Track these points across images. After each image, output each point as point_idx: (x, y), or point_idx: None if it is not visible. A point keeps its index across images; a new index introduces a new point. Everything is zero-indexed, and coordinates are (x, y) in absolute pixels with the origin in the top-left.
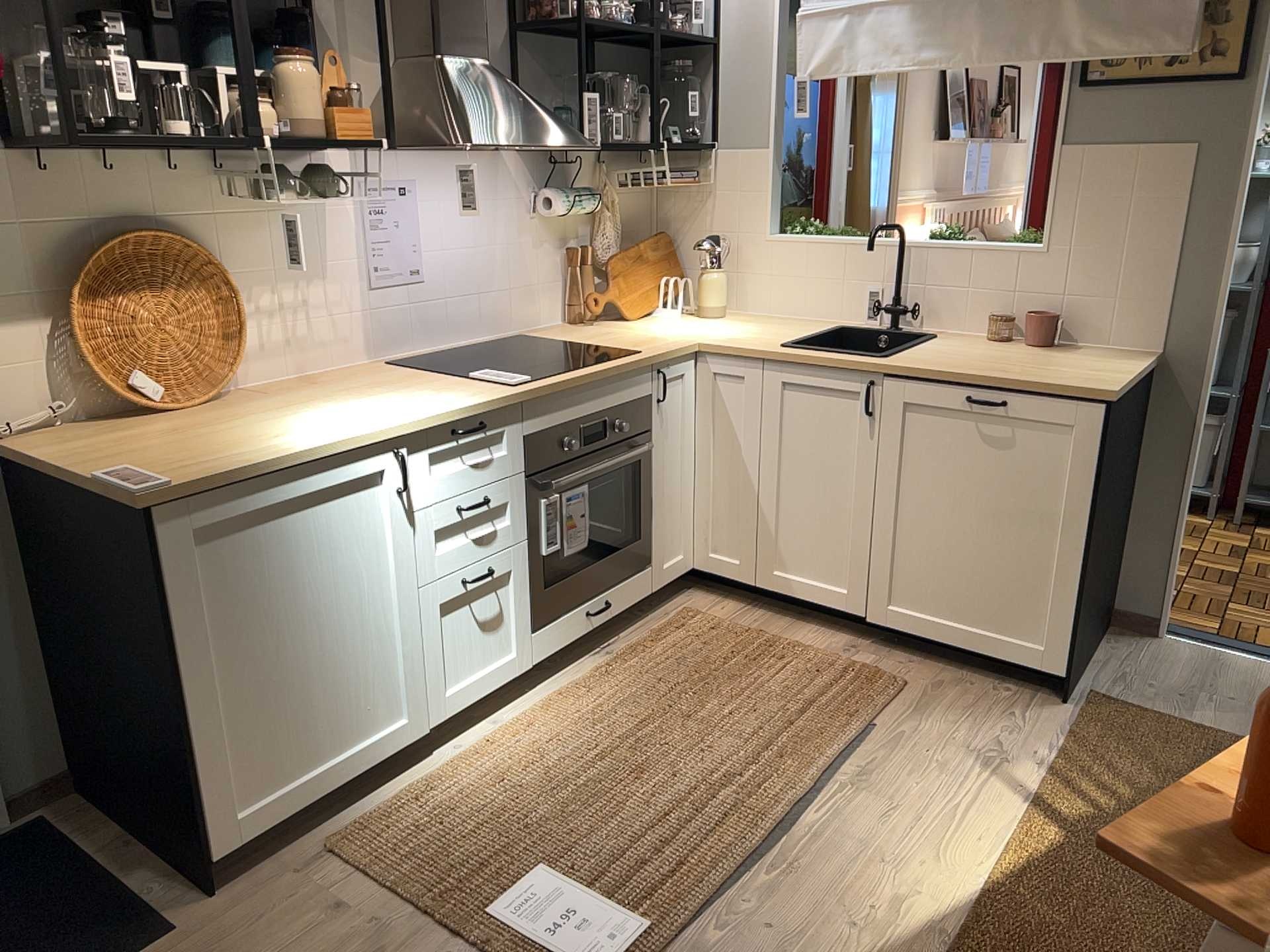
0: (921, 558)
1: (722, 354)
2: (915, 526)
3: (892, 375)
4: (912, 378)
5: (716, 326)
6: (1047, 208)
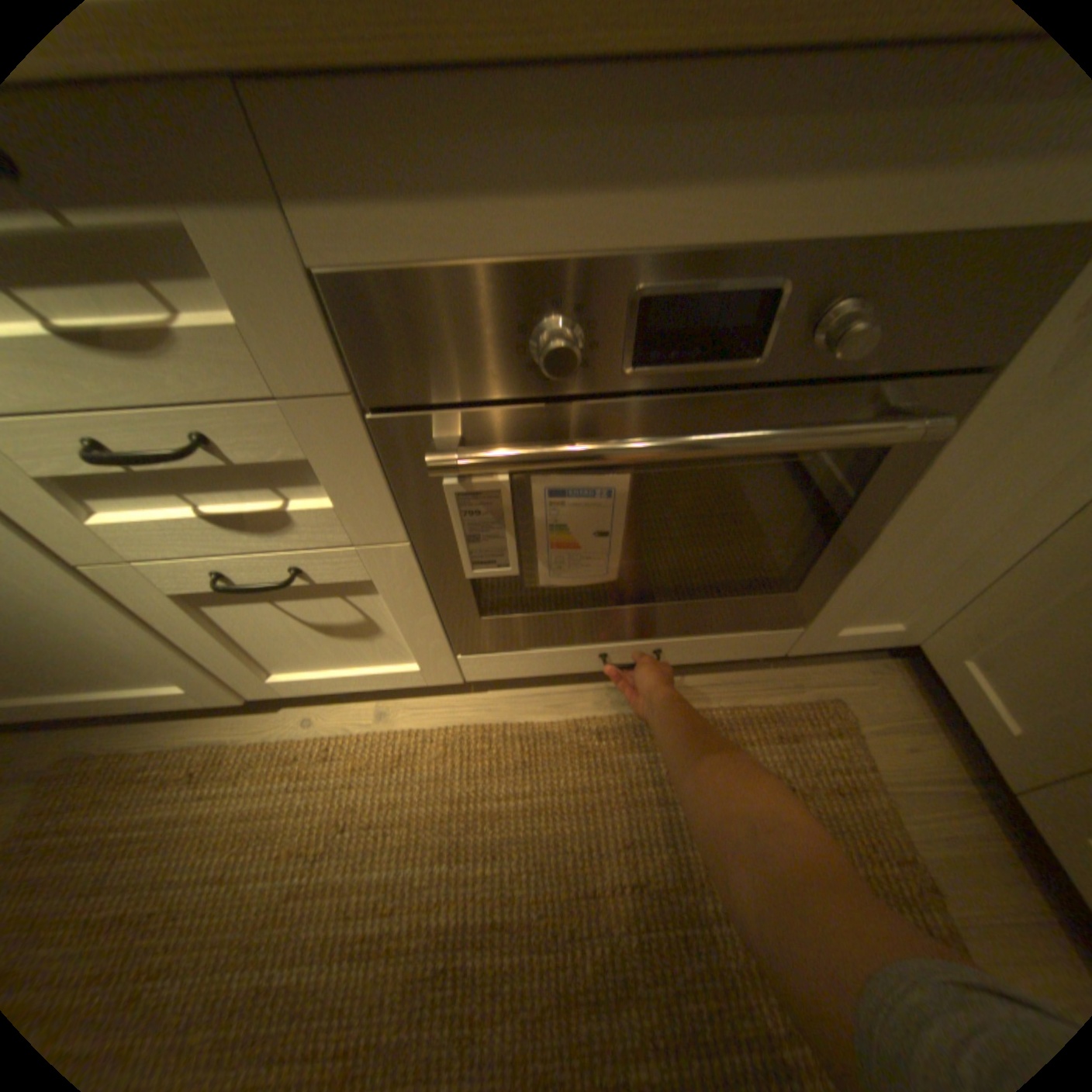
0: None
1: None
2: None
3: None
4: None
5: None
6: None
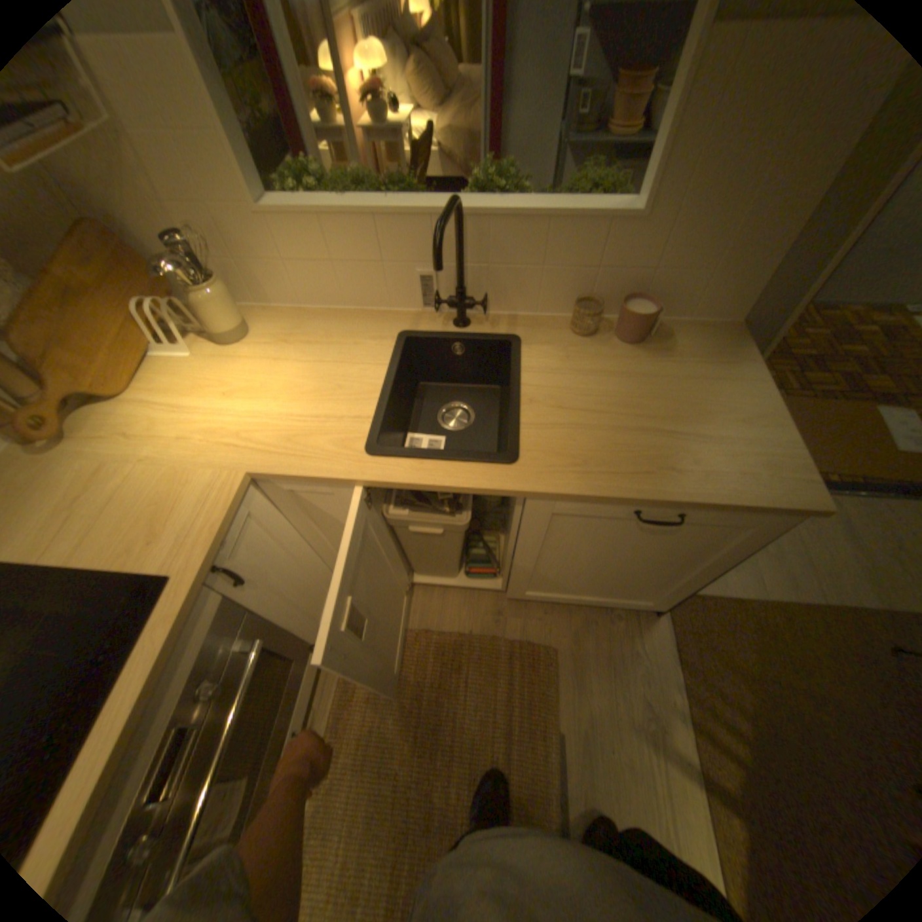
0: (552, 578)
1: (284, 478)
2: (549, 567)
3: (534, 497)
4: (561, 499)
5: (244, 378)
6: (659, 155)
